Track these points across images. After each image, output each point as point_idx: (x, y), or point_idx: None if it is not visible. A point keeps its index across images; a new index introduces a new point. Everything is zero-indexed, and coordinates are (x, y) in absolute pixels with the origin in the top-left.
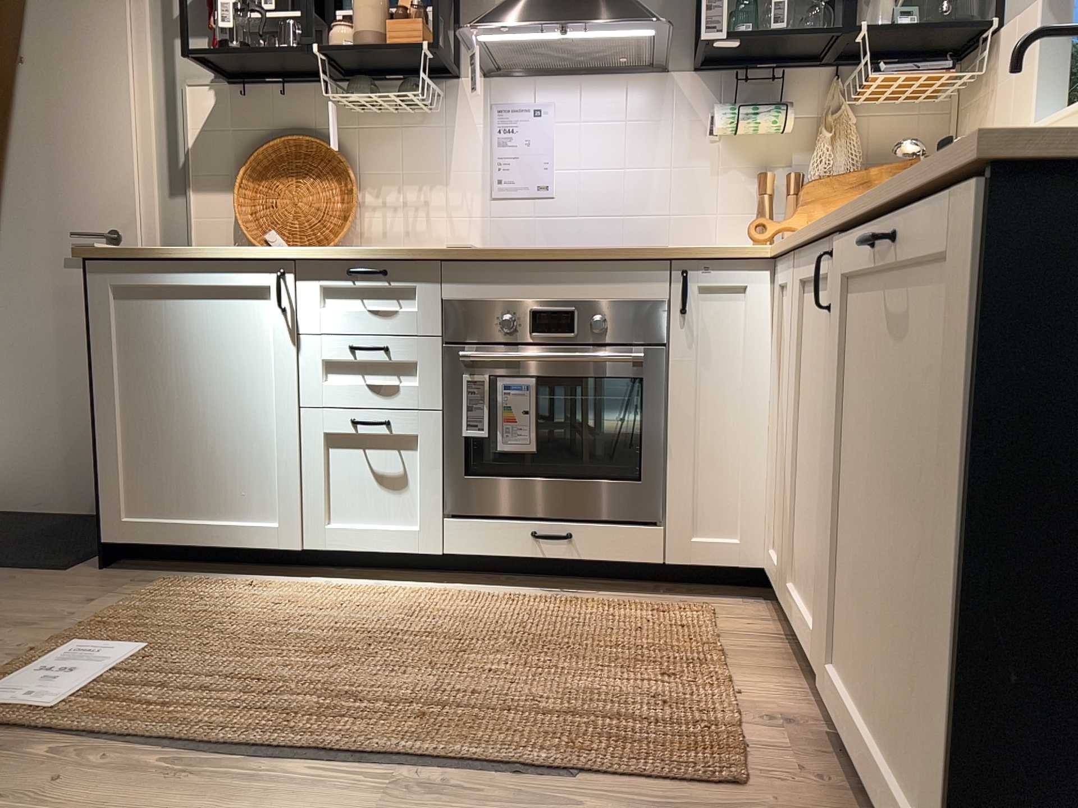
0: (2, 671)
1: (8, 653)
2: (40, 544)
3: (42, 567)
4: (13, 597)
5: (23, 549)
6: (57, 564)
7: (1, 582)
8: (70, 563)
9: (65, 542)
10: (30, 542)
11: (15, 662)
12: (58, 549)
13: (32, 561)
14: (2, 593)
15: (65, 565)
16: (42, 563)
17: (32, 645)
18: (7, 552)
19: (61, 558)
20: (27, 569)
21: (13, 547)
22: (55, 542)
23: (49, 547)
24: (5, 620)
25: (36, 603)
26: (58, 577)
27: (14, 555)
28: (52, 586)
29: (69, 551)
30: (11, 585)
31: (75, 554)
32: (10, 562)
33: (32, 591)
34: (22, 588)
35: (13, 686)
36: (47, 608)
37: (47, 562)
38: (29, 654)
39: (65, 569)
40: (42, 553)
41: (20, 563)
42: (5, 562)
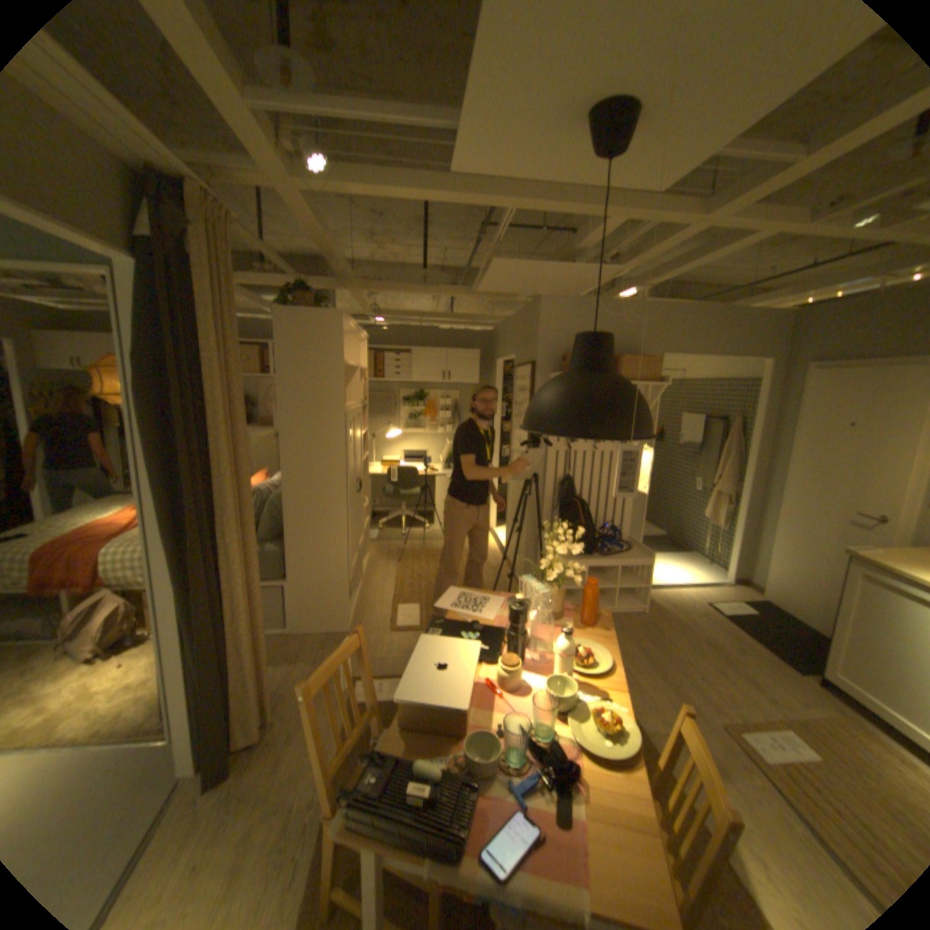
0: (759, 723)
1: (764, 714)
2: (798, 649)
3: (794, 667)
4: (775, 679)
5: (789, 648)
6: (801, 669)
7: (774, 666)
8: (807, 673)
9: (810, 655)
10: (794, 645)
11: (765, 722)
12: (805, 658)
13: (791, 660)
14: (772, 674)
15: (804, 673)
16: (794, 665)
17: (774, 716)
18: (782, 647)
19: (804, 666)
20: (787, 664)
21: (785, 645)
22: (805, 652)
23: (801, 654)
24: (768, 693)
25: (783, 691)
26: (799, 679)
27: (784, 651)
28: (794, 683)
29: (809, 663)
30: (777, 671)
31: (812, 667)
32: (781, 654)
33: (785, 681)
34: (781, 676)
35: (760, 736)
36: (787, 696)
37: (797, 665)
38: (771, 722)
39: (803, 675)
40: (797, 657)
41: (785, 659)
42: (779, 654)
